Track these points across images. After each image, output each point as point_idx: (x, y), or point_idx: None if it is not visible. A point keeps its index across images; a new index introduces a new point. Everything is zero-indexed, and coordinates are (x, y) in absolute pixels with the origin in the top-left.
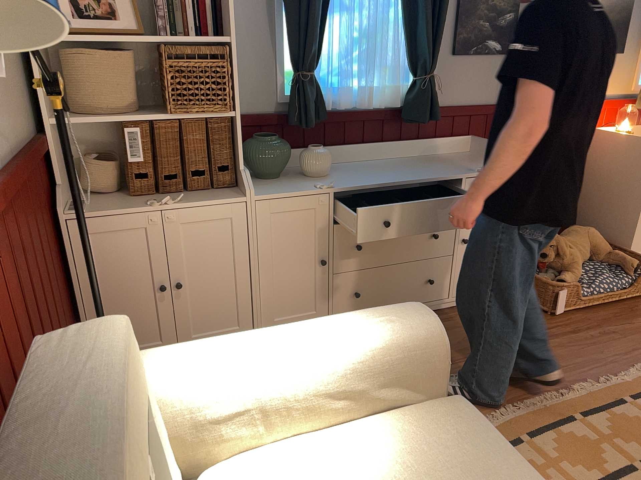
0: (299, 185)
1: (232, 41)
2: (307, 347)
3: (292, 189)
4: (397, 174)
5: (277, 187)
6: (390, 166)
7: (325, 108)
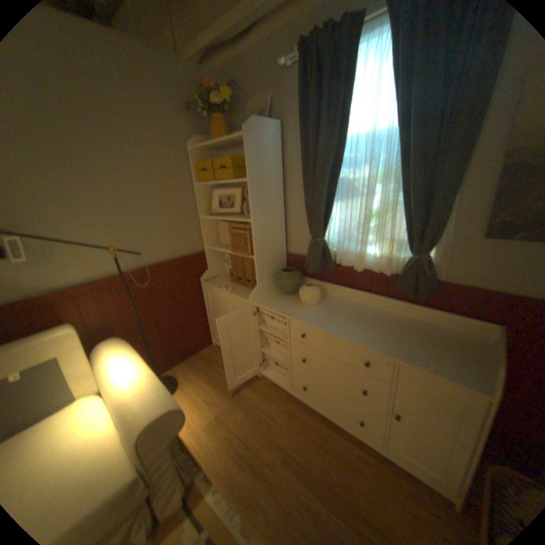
0: (283, 305)
1: (257, 221)
2: (120, 385)
3: (274, 307)
4: (350, 328)
5: (273, 302)
6: (368, 319)
7: (334, 262)
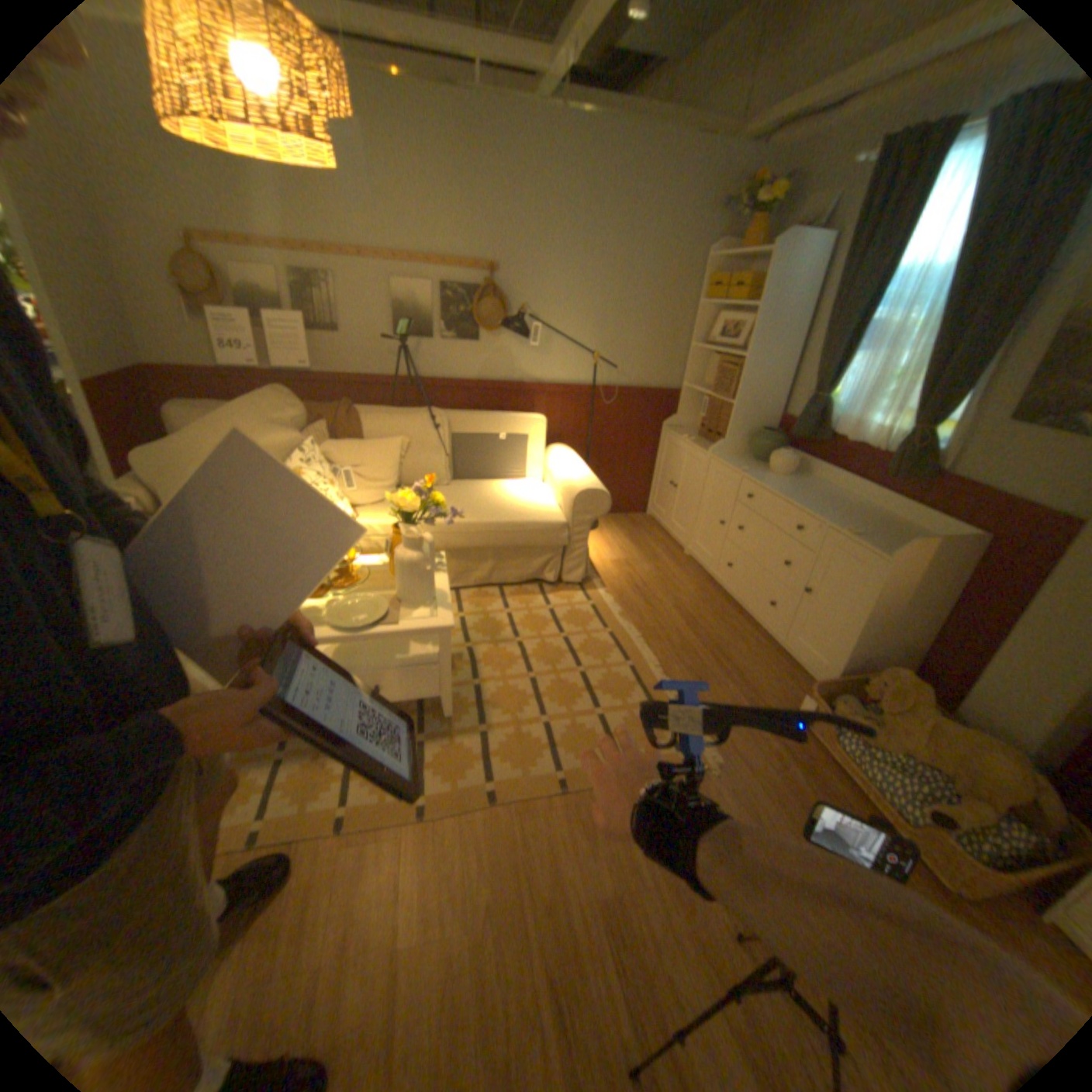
0: (744, 466)
1: (753, 357)
2: (568, 469)
3: (732, 464)
4: (805, 498)
5: (734, 461)
6: (836, 500)
7: (831, 430)
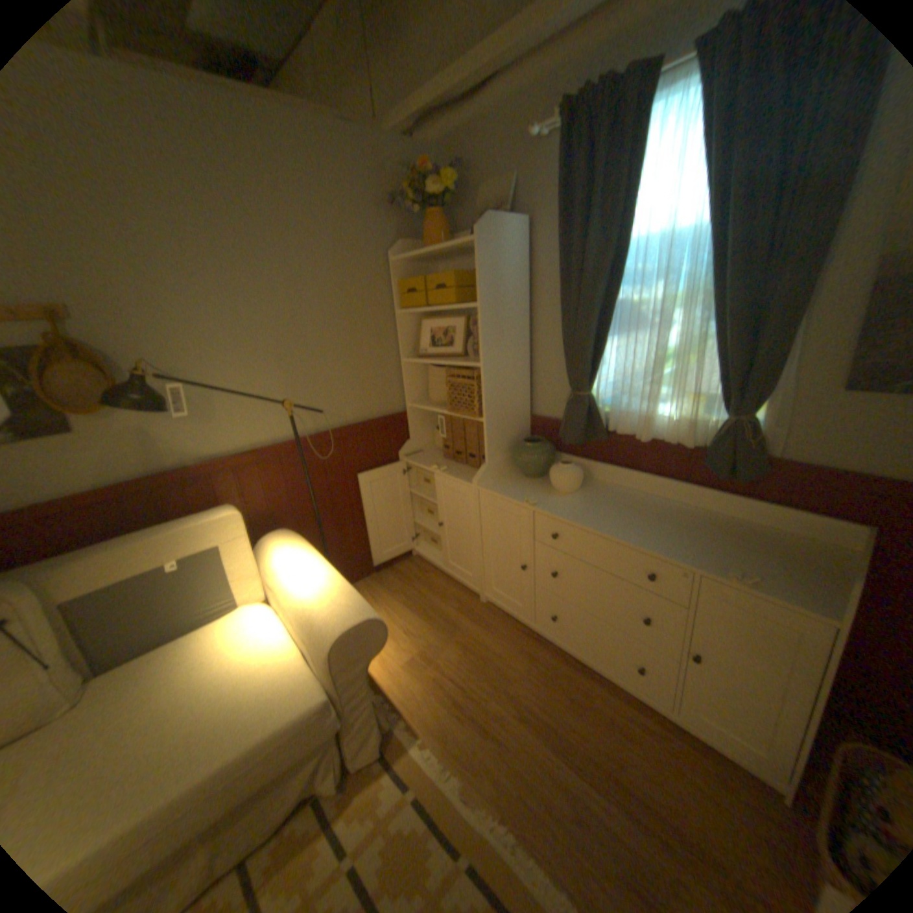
0: (525, 492)
1: (489, 365)
2: (300, 585)
3: (511, 493)
4: (628, 525)
5: (509, 487)
6: (656, 514)
7: (606, 428)
